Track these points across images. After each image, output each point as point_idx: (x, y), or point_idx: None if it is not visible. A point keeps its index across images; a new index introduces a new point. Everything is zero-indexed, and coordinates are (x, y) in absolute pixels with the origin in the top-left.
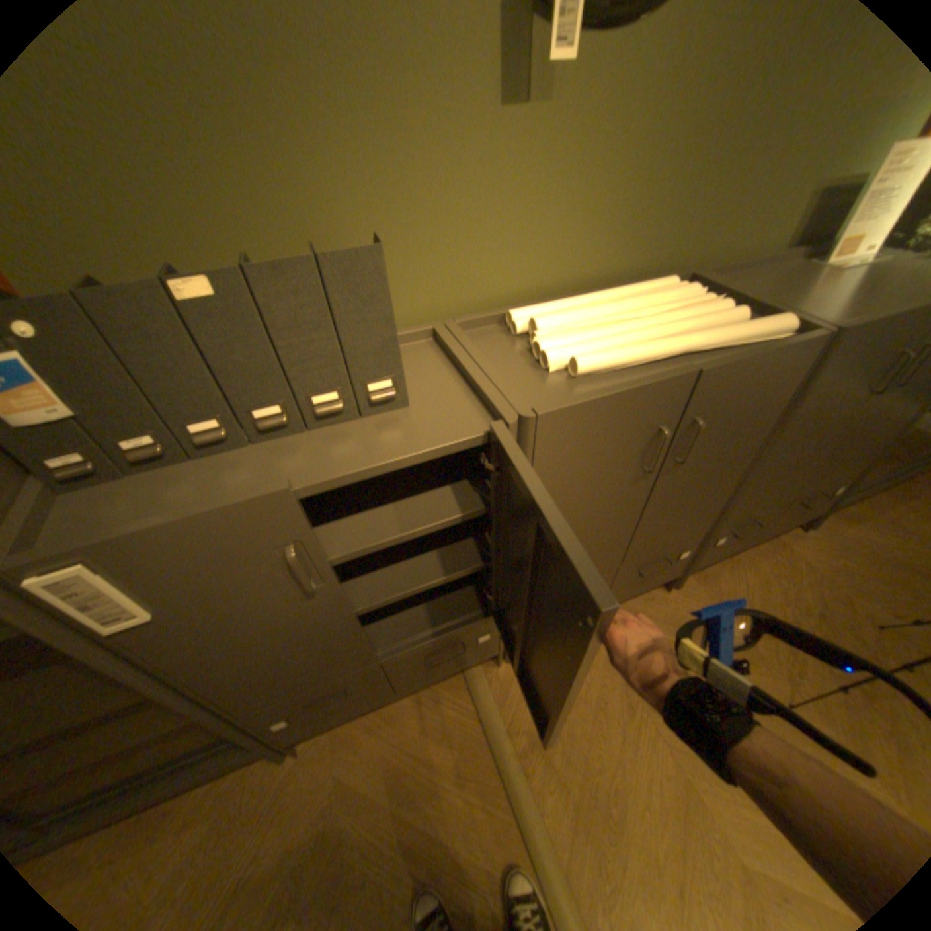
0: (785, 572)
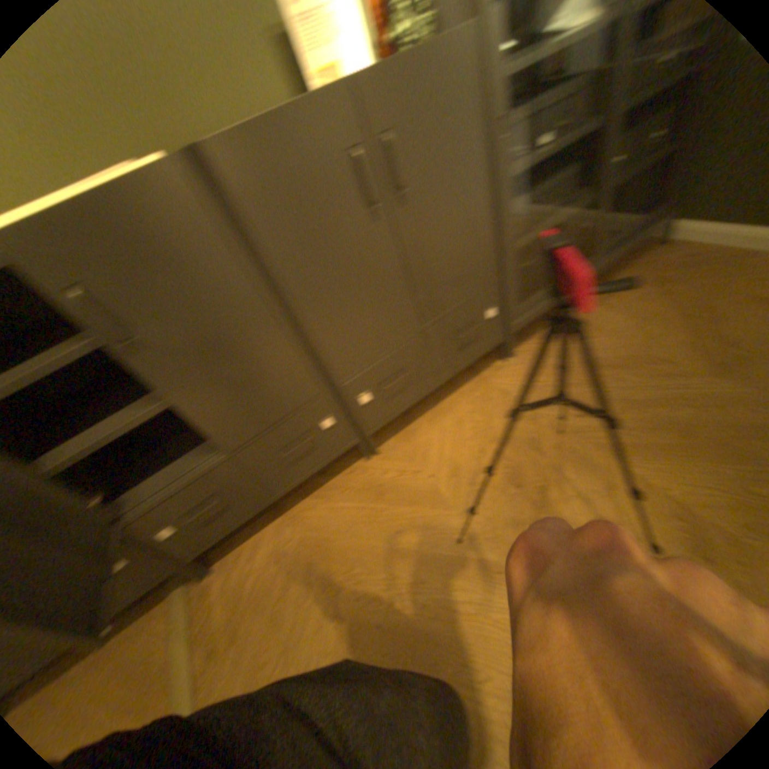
0: (481, 405)
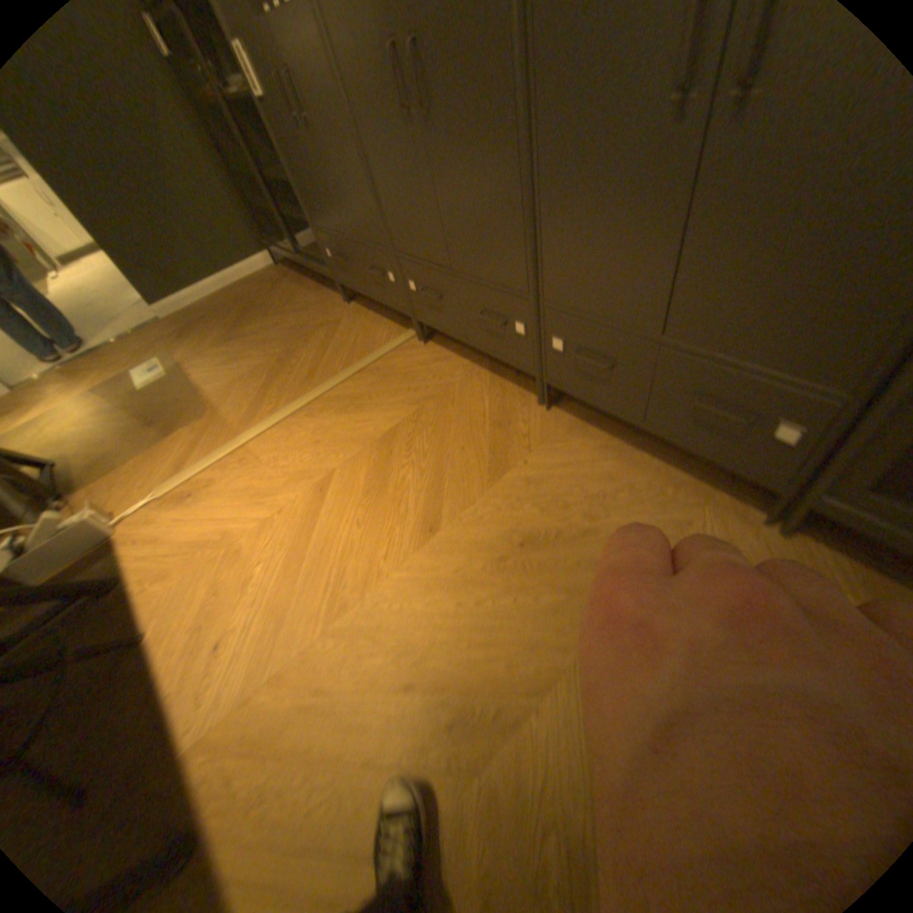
0: (646, 497)
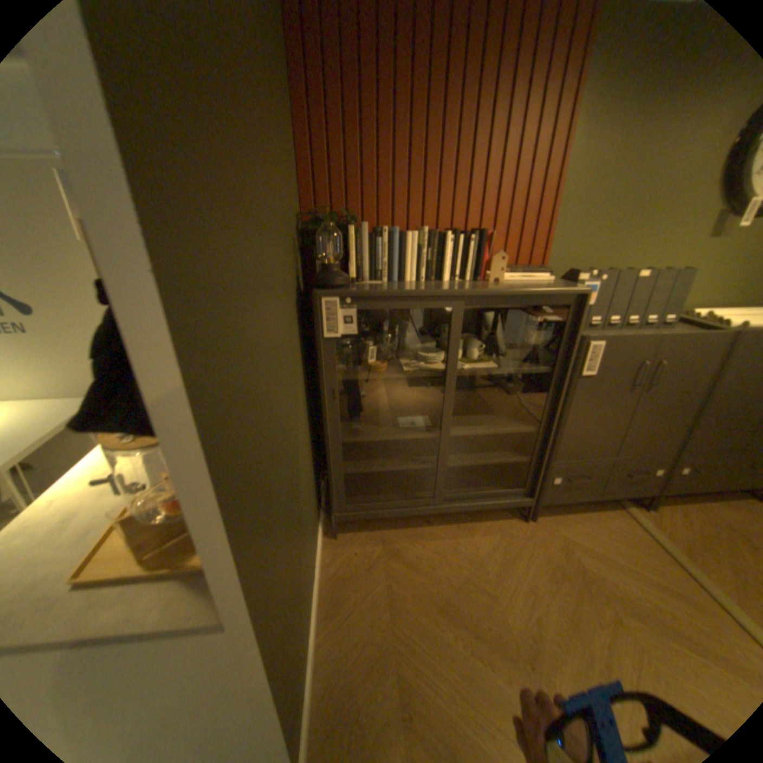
0: None
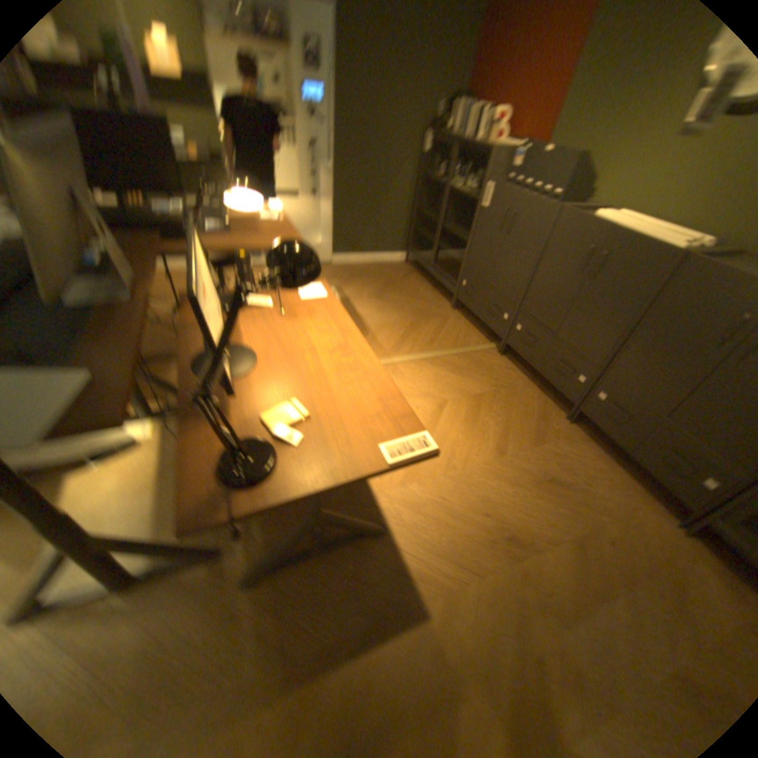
0: (617, 489)
